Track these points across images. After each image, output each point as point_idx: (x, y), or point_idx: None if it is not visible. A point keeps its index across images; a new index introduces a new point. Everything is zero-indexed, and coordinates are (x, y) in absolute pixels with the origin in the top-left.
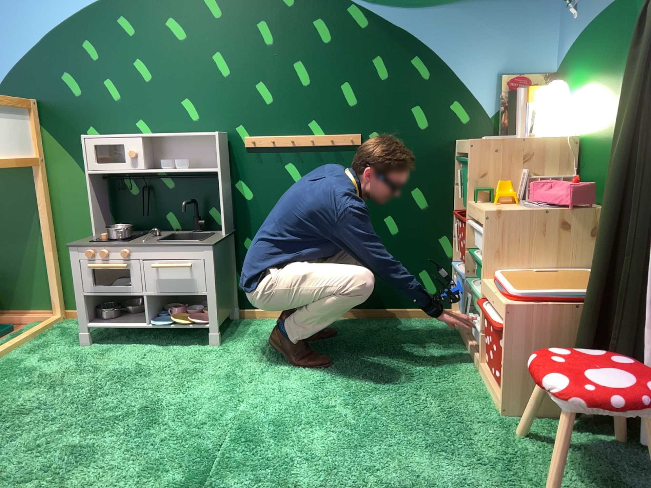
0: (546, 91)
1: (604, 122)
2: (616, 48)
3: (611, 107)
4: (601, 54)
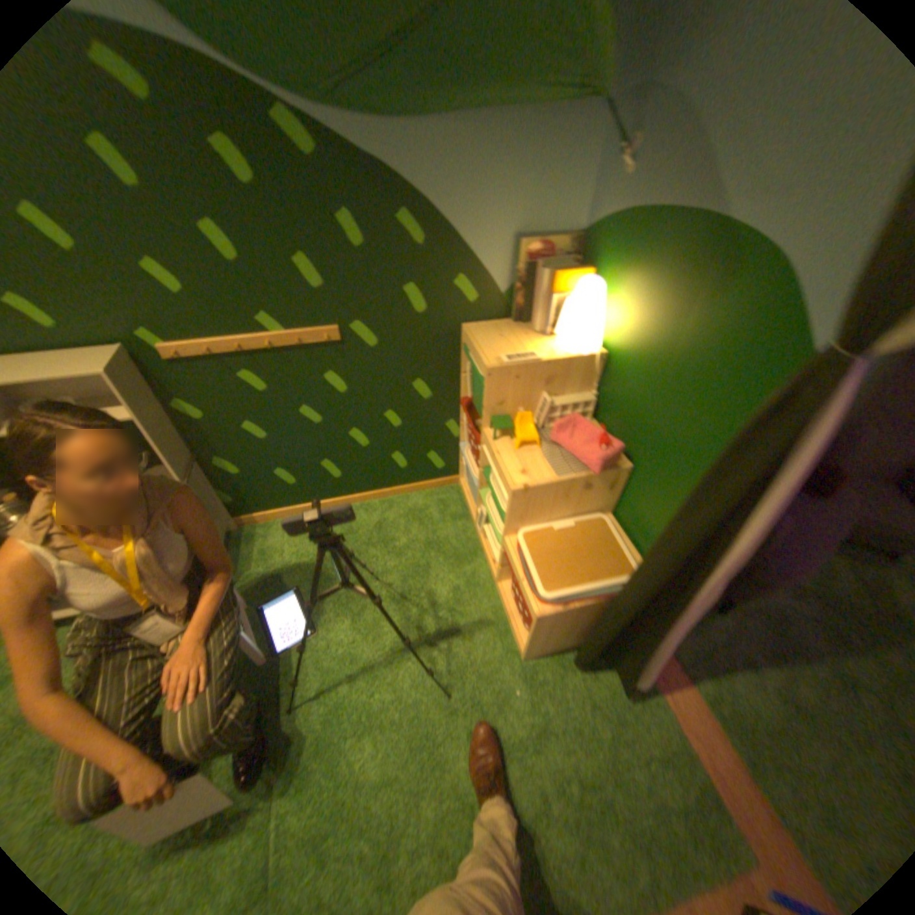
0: (577, 279)
1: (645, 367)
2: (687, 289)
3: (658, 359)
4: (662, 274)
